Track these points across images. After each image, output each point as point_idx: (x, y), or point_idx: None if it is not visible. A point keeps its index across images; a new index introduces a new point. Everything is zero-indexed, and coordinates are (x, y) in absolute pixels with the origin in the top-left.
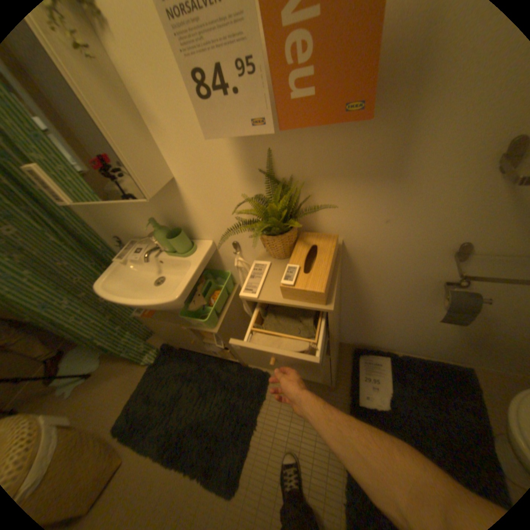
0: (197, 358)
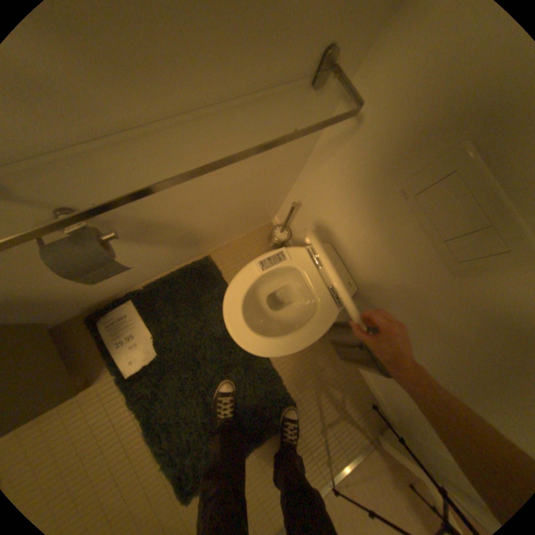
0: None
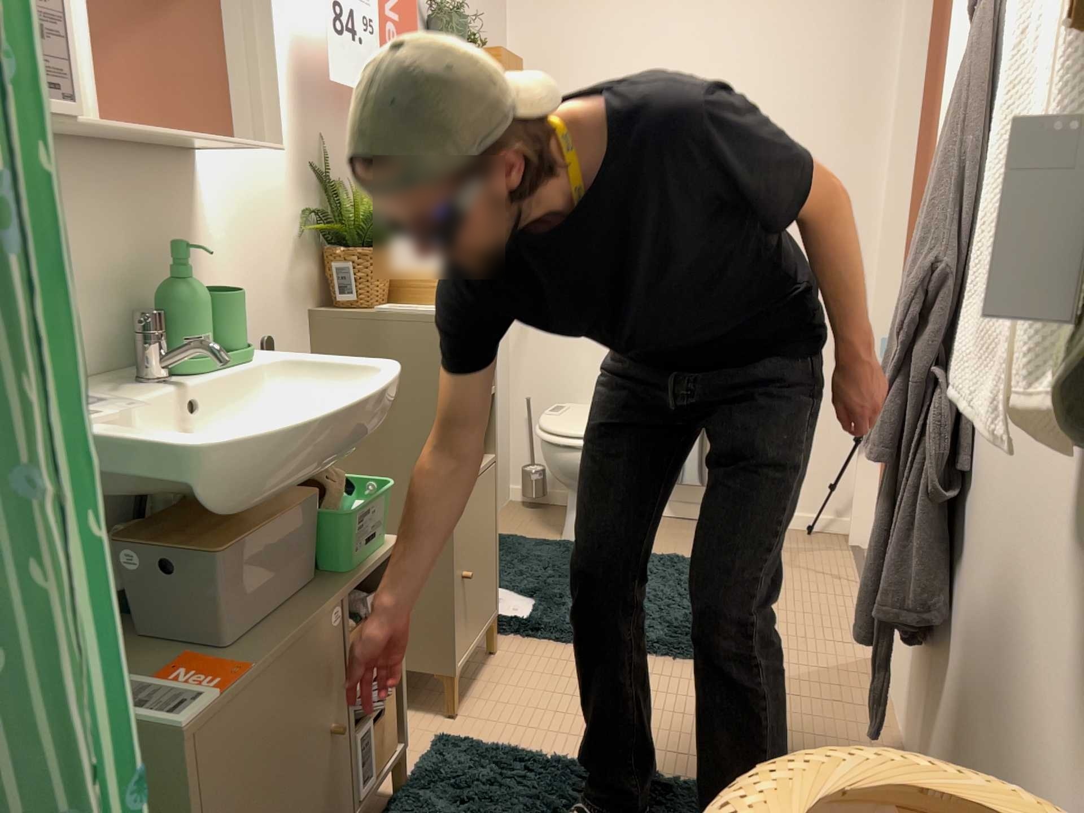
0: None
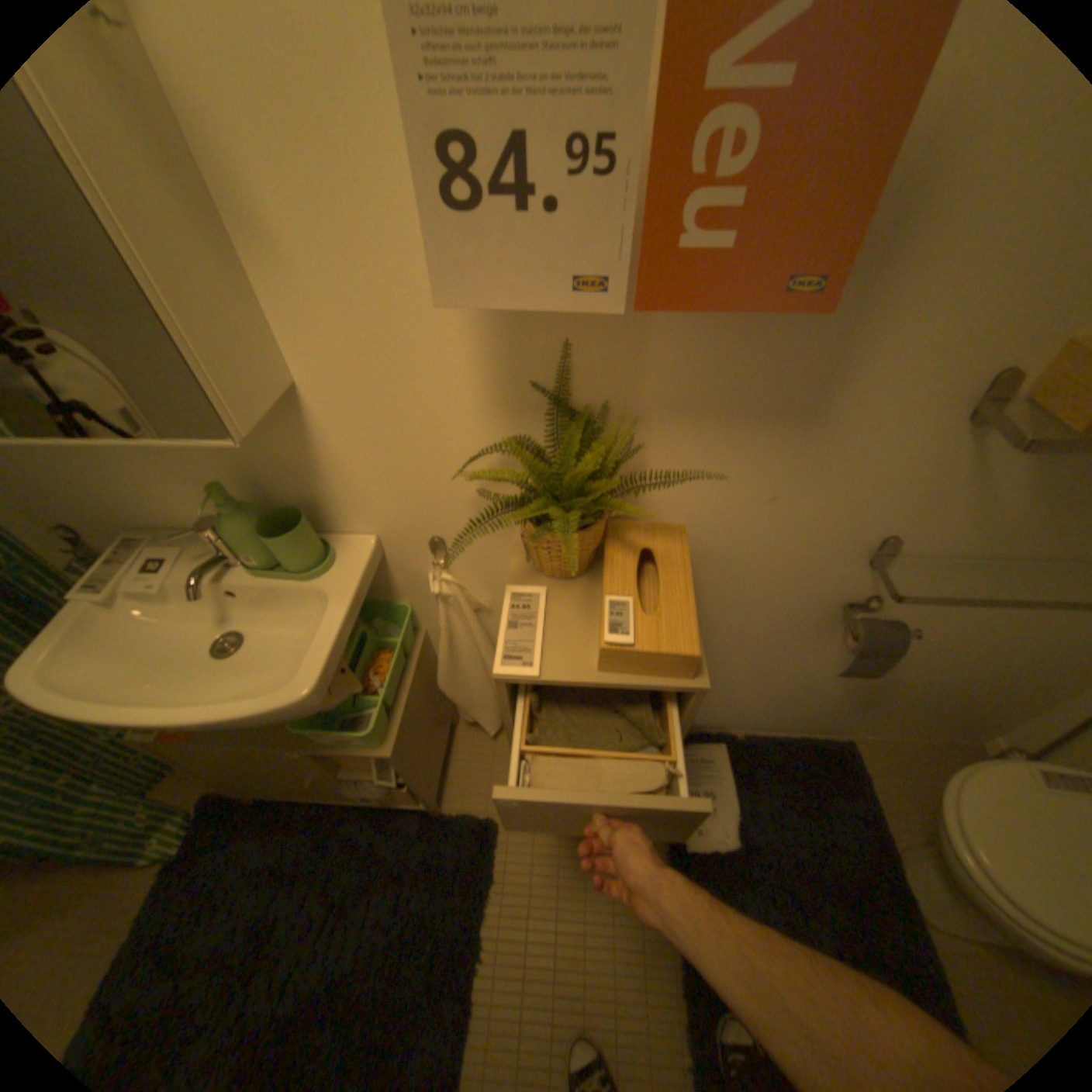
0: (306, 818)
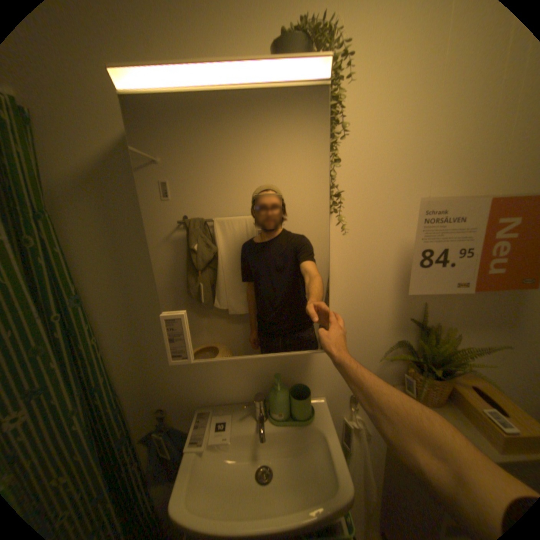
0: None
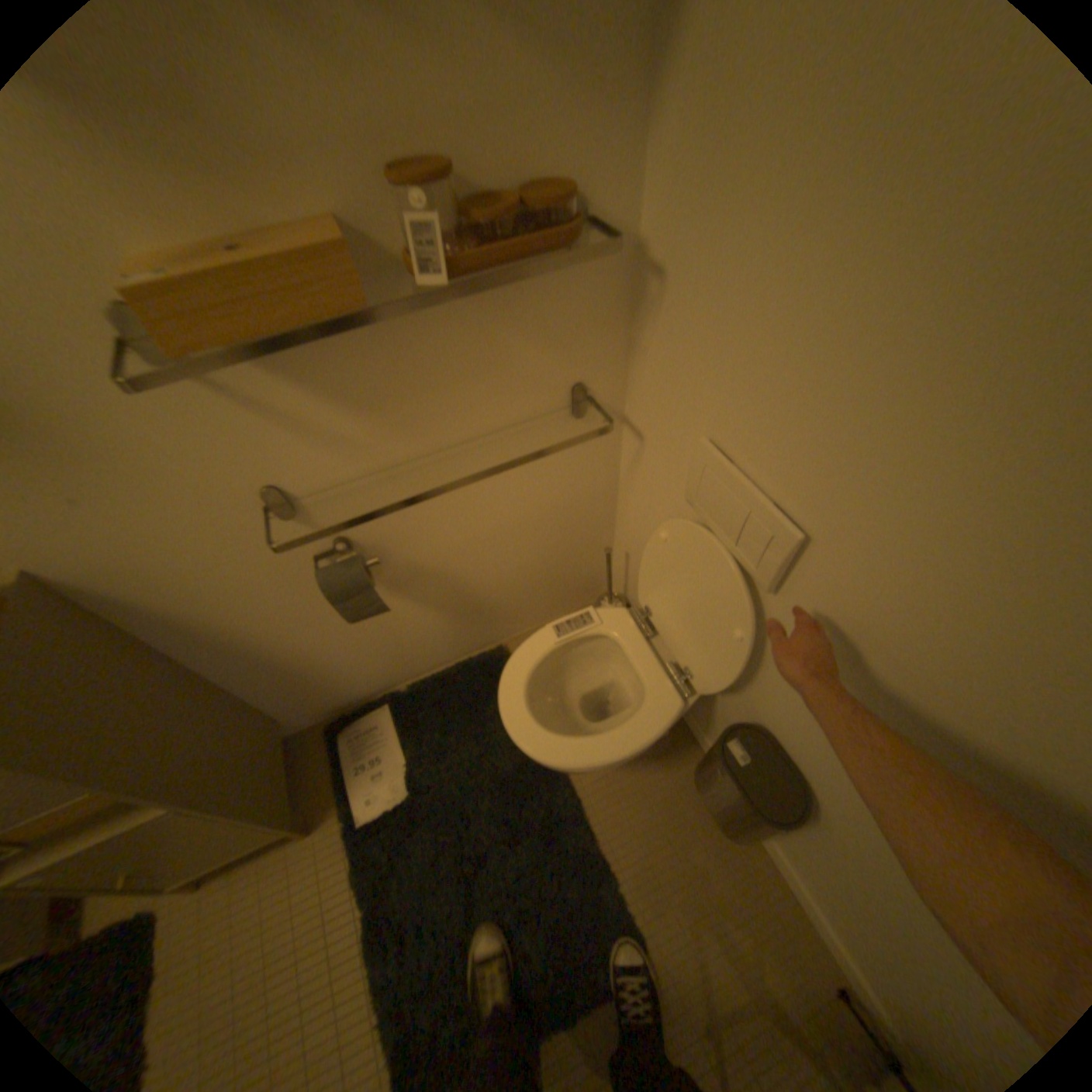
0: None
